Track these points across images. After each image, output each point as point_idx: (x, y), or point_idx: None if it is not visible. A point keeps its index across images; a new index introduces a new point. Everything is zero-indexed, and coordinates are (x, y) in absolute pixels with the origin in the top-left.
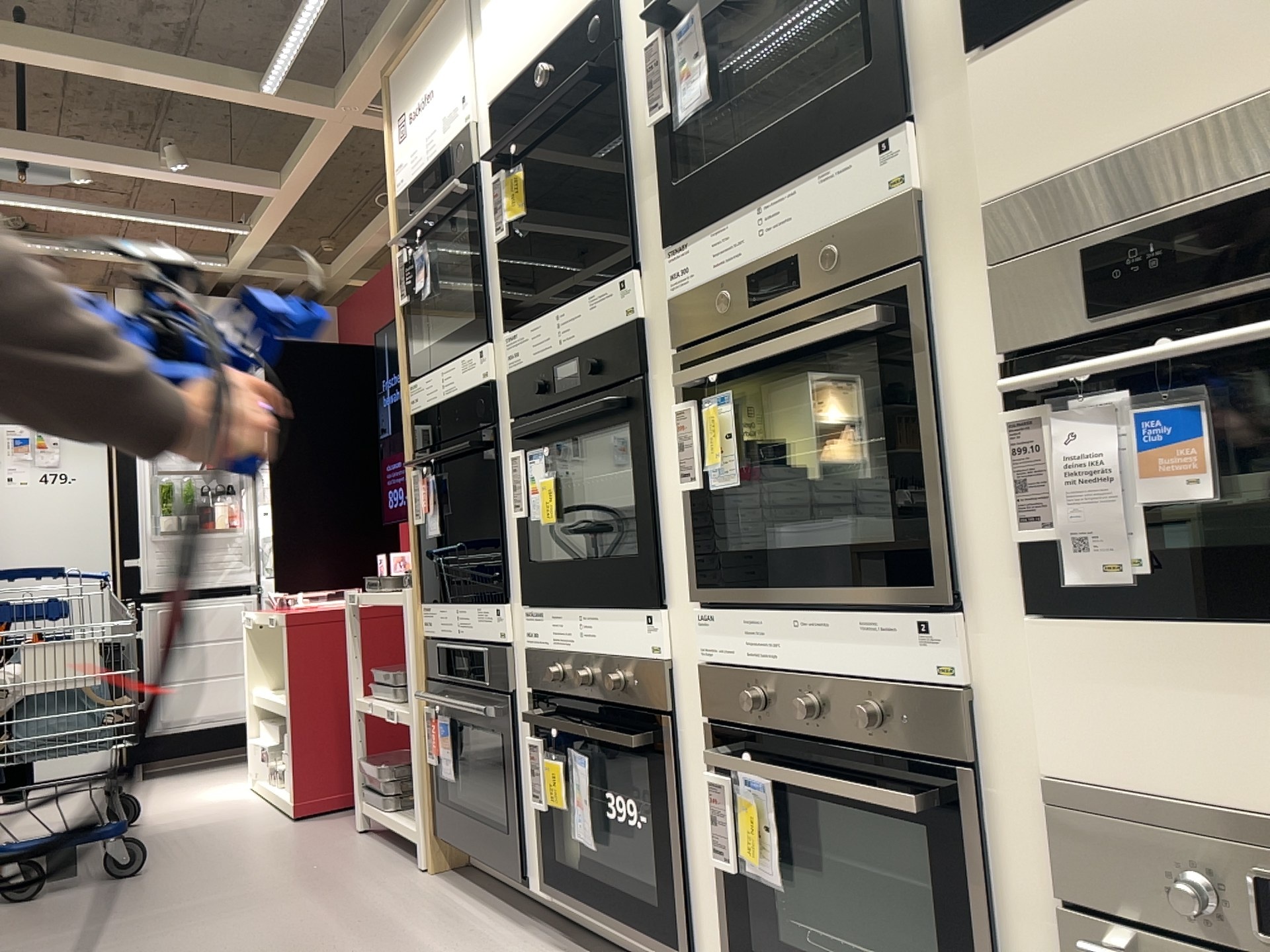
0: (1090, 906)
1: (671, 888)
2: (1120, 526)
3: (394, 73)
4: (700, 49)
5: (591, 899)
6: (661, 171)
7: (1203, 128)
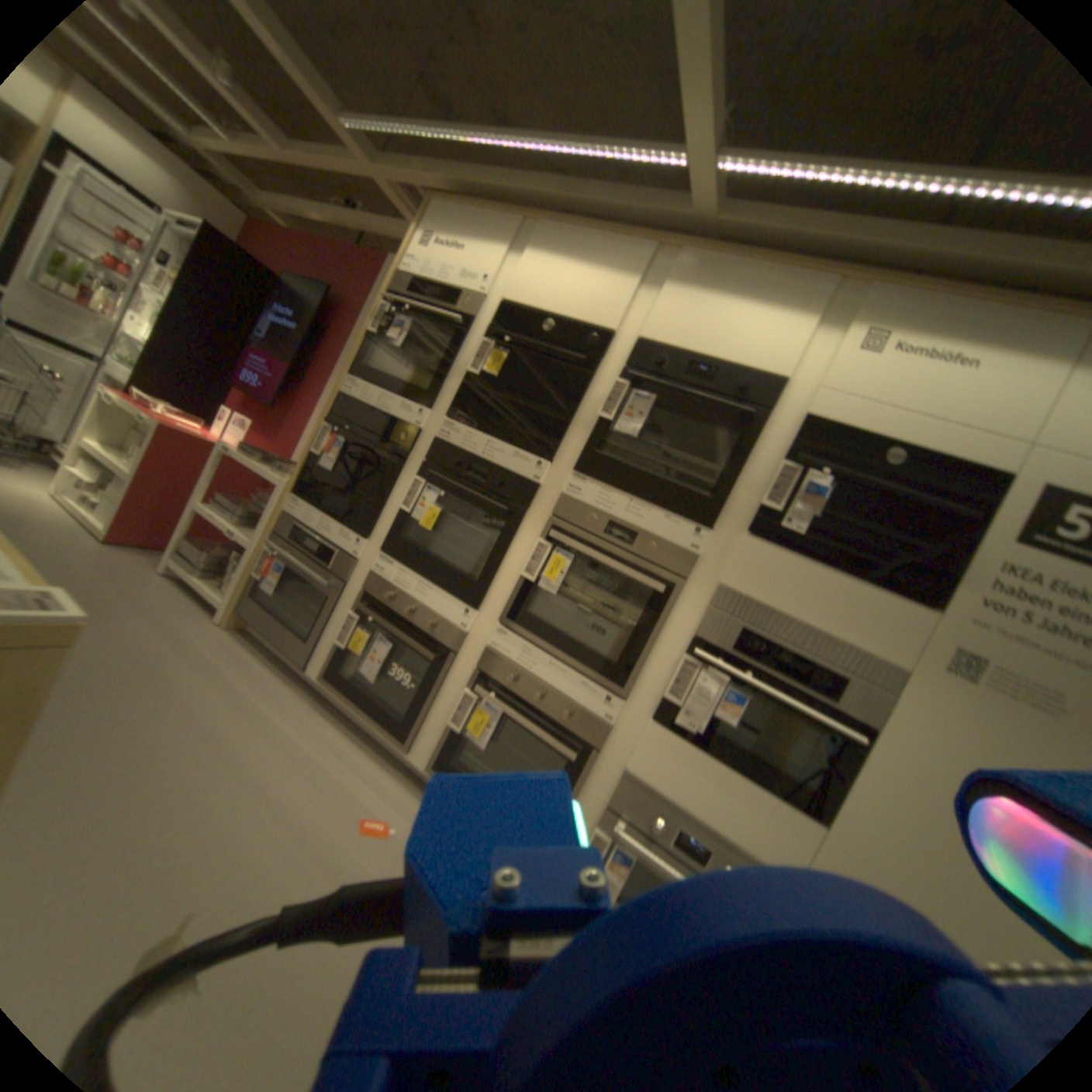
0: (617, 811)
1: (414, 719)
2: (701, 714)
3: (428, 191)
4: (645, 414)
5: (355, 700)
6: (589, 437)
7: (796, 619)
